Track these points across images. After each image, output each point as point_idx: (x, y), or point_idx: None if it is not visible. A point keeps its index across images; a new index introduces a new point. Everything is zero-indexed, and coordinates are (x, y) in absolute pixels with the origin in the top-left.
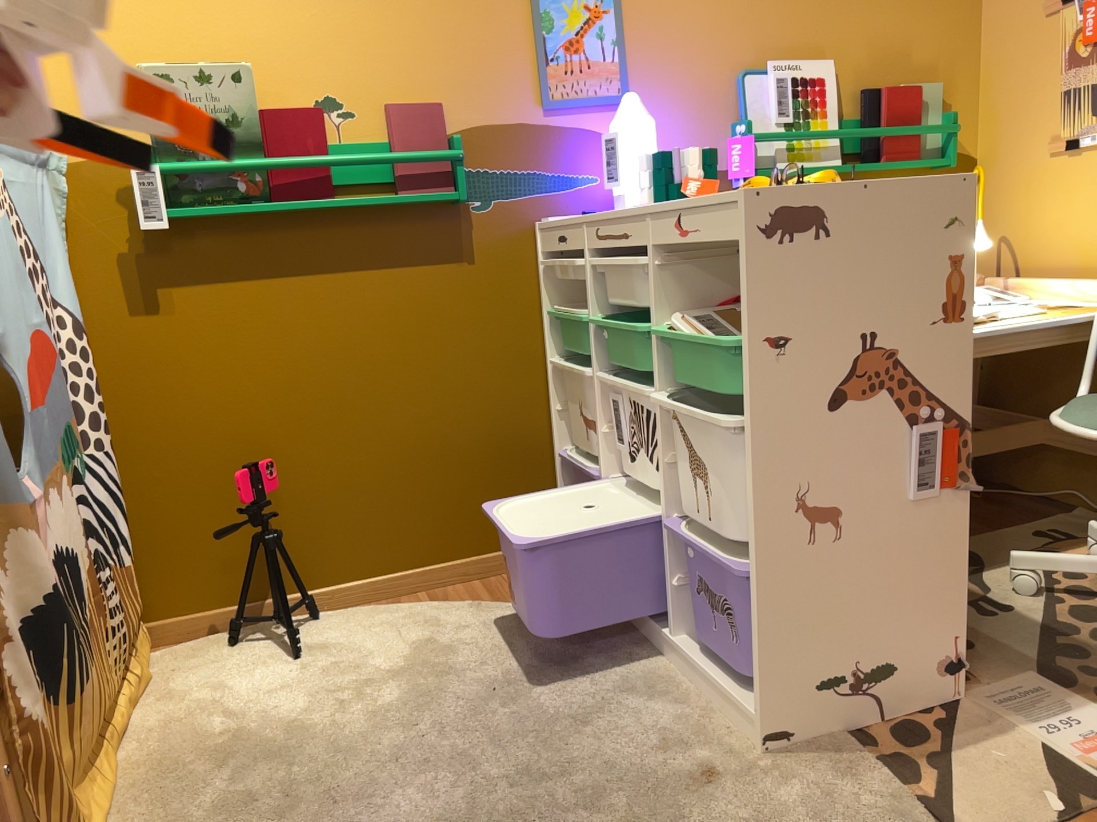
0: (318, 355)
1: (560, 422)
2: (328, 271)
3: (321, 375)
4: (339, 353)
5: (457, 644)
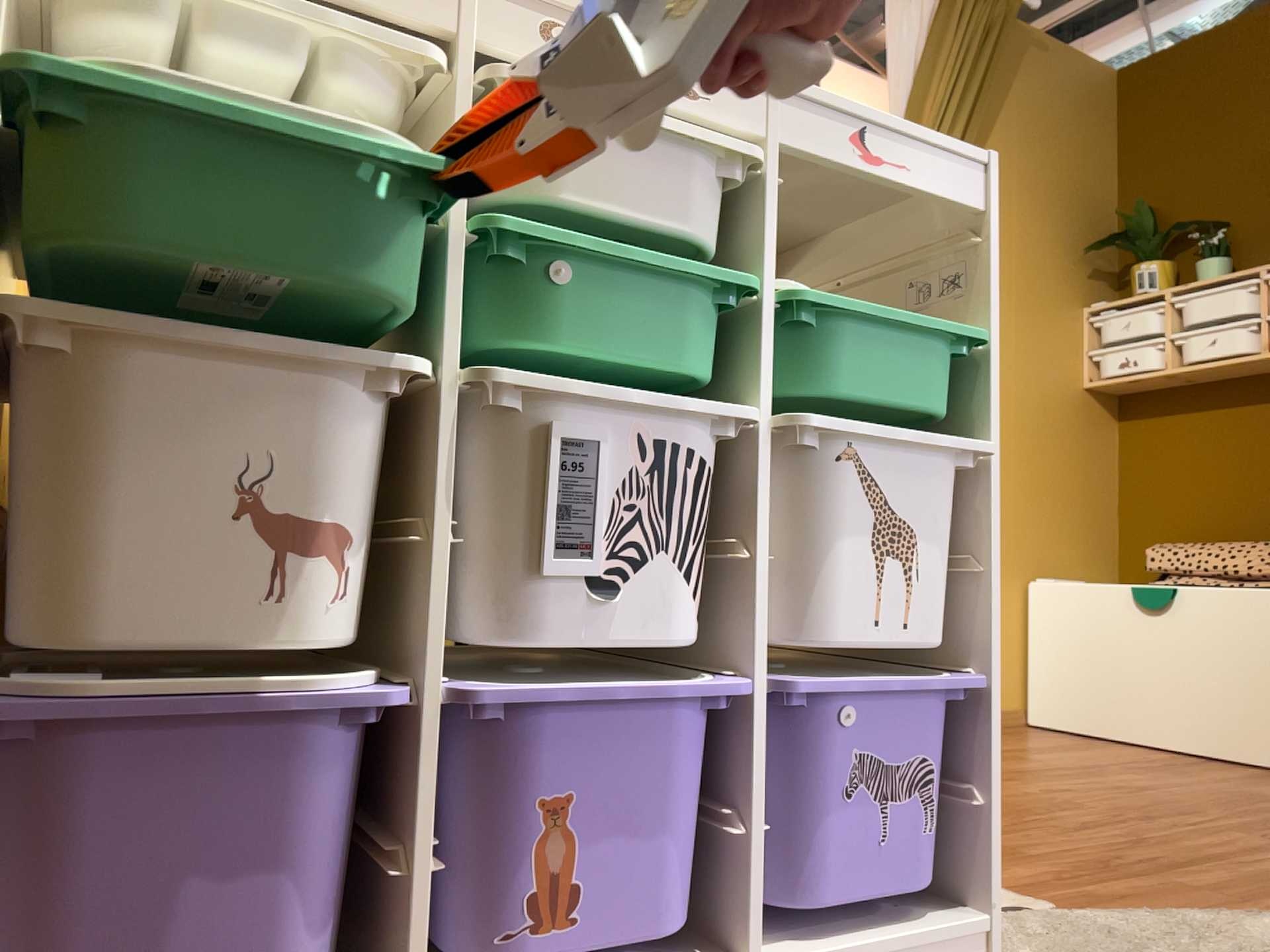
0: None
1: None
2: None
3: None
4: None
5: None
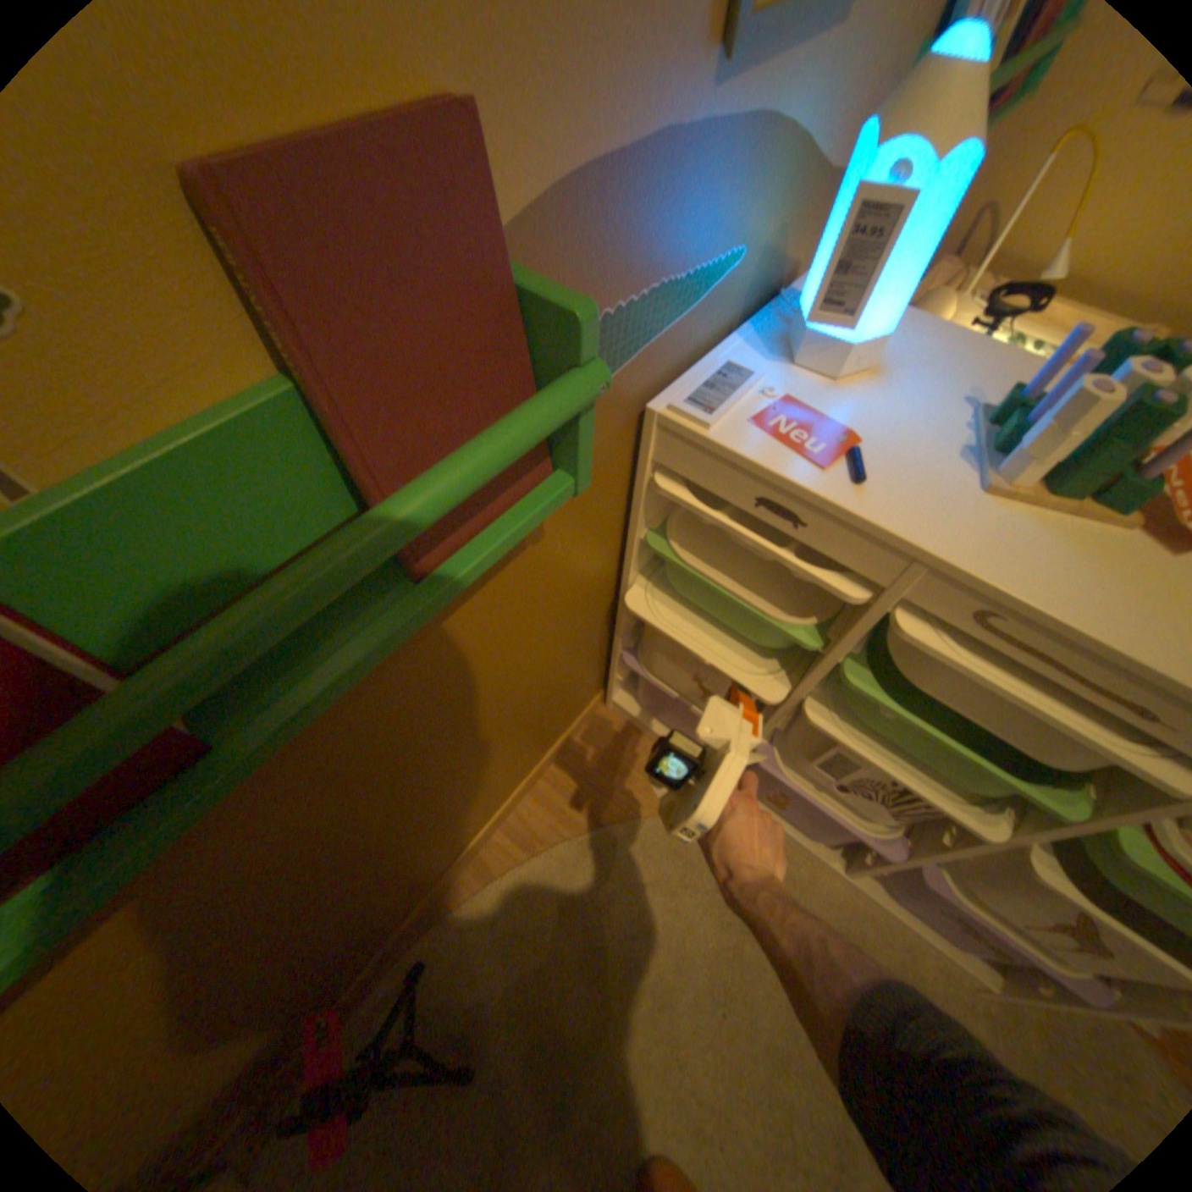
0: (302, 867)
1: (628, 628)
2: (251, 789)
3: (320, 871)
4: (341, 828)
5: (626, 938)
